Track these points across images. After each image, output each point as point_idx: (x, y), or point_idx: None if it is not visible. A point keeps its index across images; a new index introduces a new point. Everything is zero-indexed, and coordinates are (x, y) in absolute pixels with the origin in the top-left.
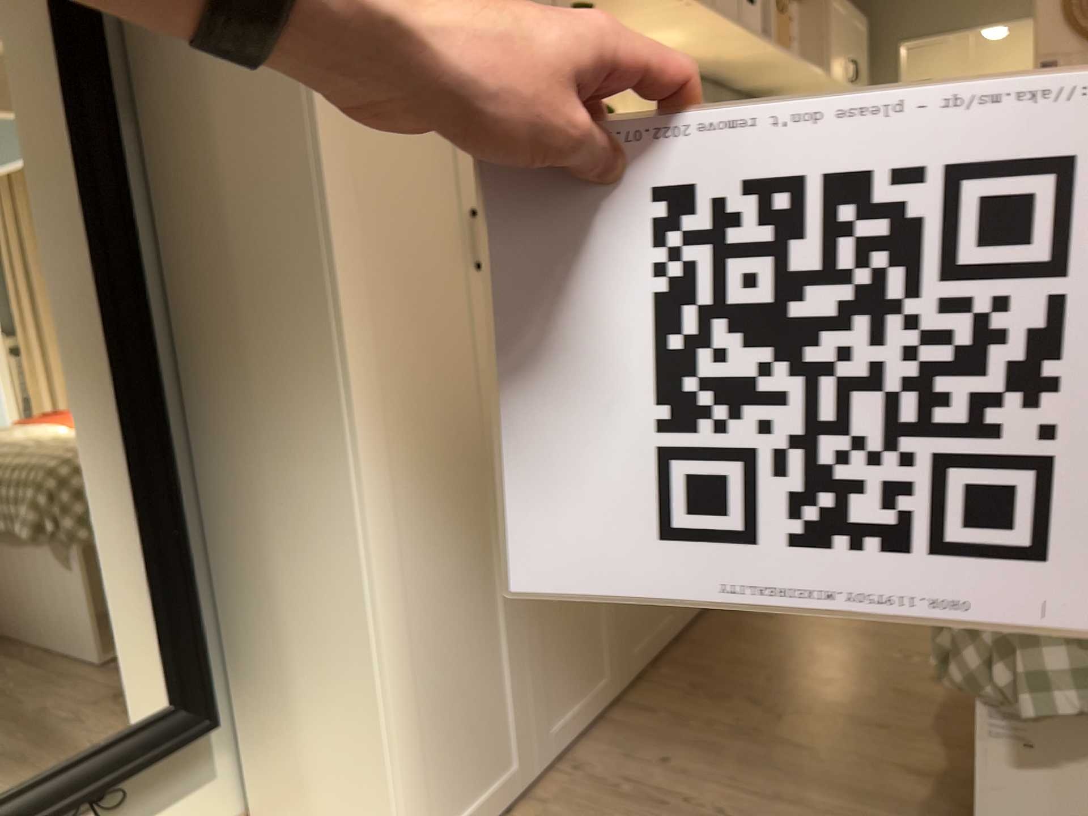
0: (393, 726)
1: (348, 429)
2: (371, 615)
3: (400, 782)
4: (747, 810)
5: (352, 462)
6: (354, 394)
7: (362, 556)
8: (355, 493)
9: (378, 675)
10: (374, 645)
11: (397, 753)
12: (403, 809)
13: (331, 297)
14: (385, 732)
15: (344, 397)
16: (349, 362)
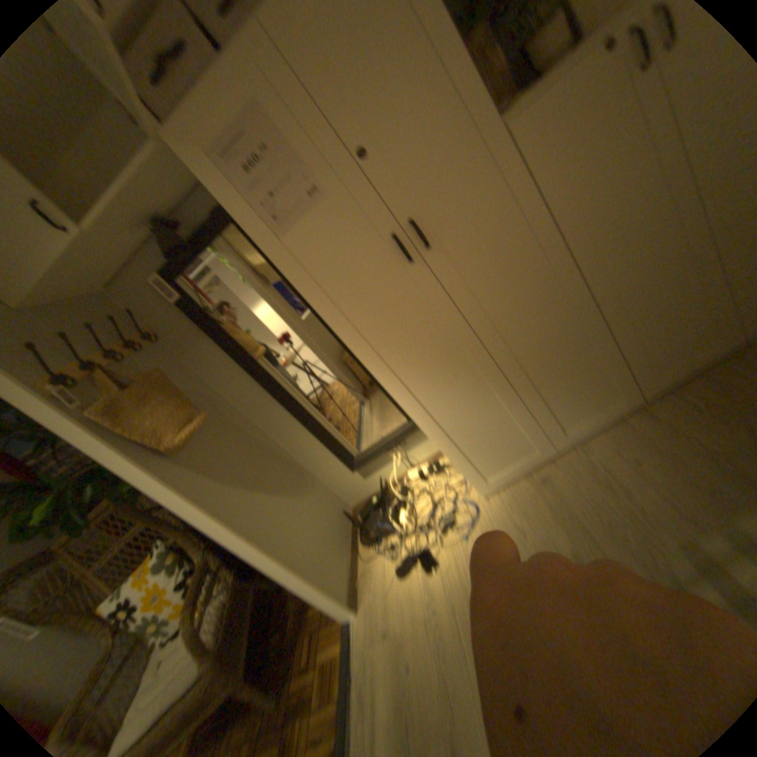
0: (449, 448)
1: (372, 370)
2: (418, 421)
3: (462, 462)
4: (670, 510)
5: (381, 379)
6: (368, 357)
7: (404, 405)
8: (388, 388)
9: (432, 436)
10: (425, 429)
11: (455, 455)
12: (467, 469)
13: (337, 331)
14: (445, 451)
15: (364, 360)
16: (360, 347)
